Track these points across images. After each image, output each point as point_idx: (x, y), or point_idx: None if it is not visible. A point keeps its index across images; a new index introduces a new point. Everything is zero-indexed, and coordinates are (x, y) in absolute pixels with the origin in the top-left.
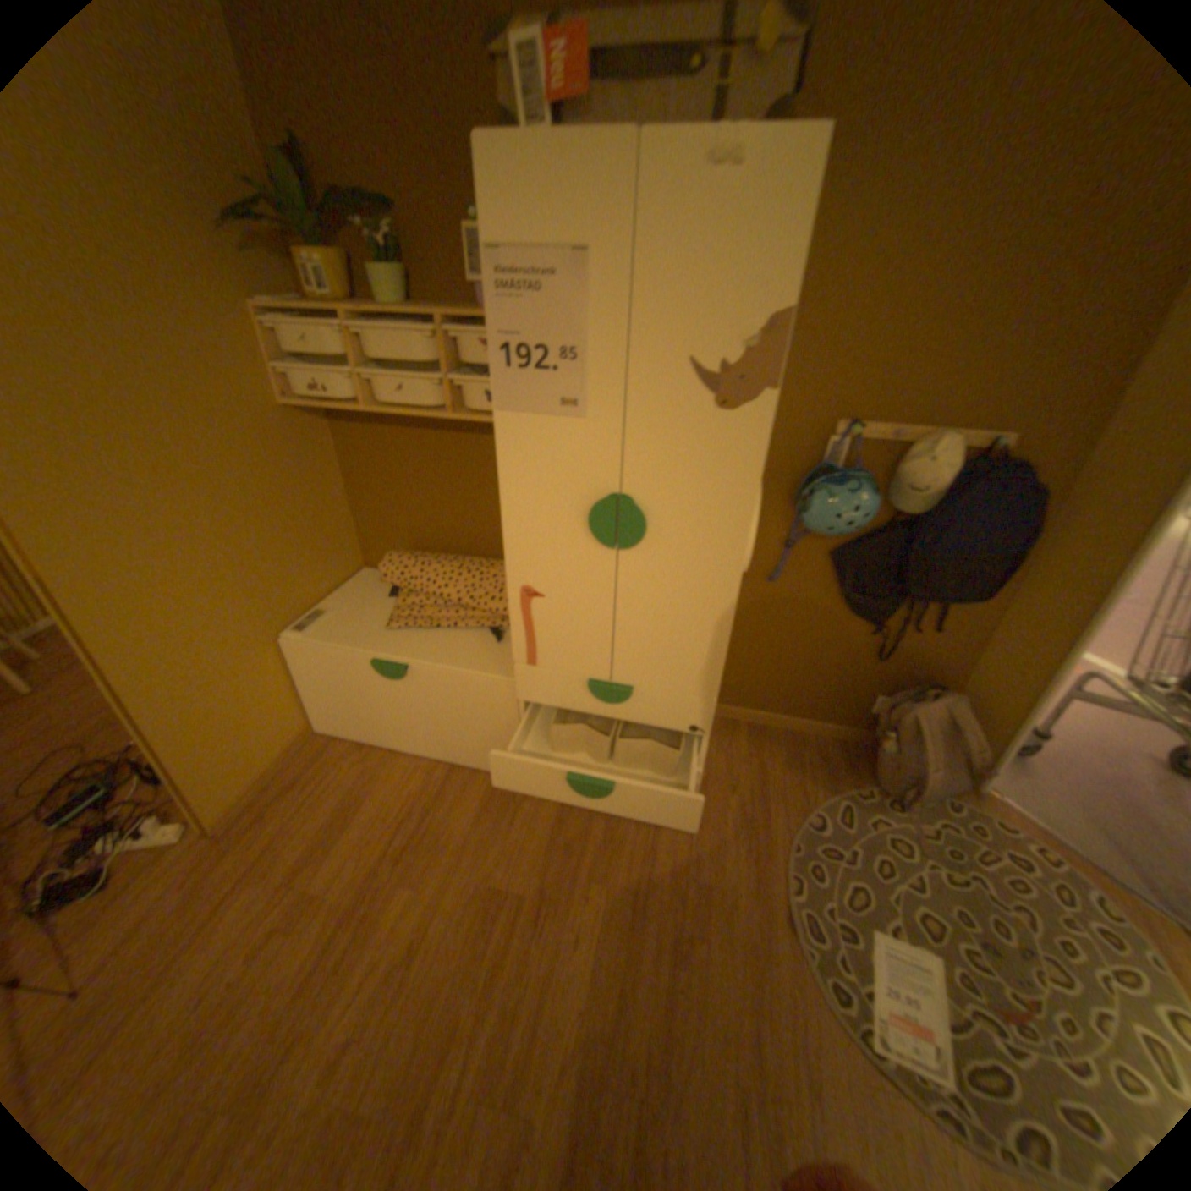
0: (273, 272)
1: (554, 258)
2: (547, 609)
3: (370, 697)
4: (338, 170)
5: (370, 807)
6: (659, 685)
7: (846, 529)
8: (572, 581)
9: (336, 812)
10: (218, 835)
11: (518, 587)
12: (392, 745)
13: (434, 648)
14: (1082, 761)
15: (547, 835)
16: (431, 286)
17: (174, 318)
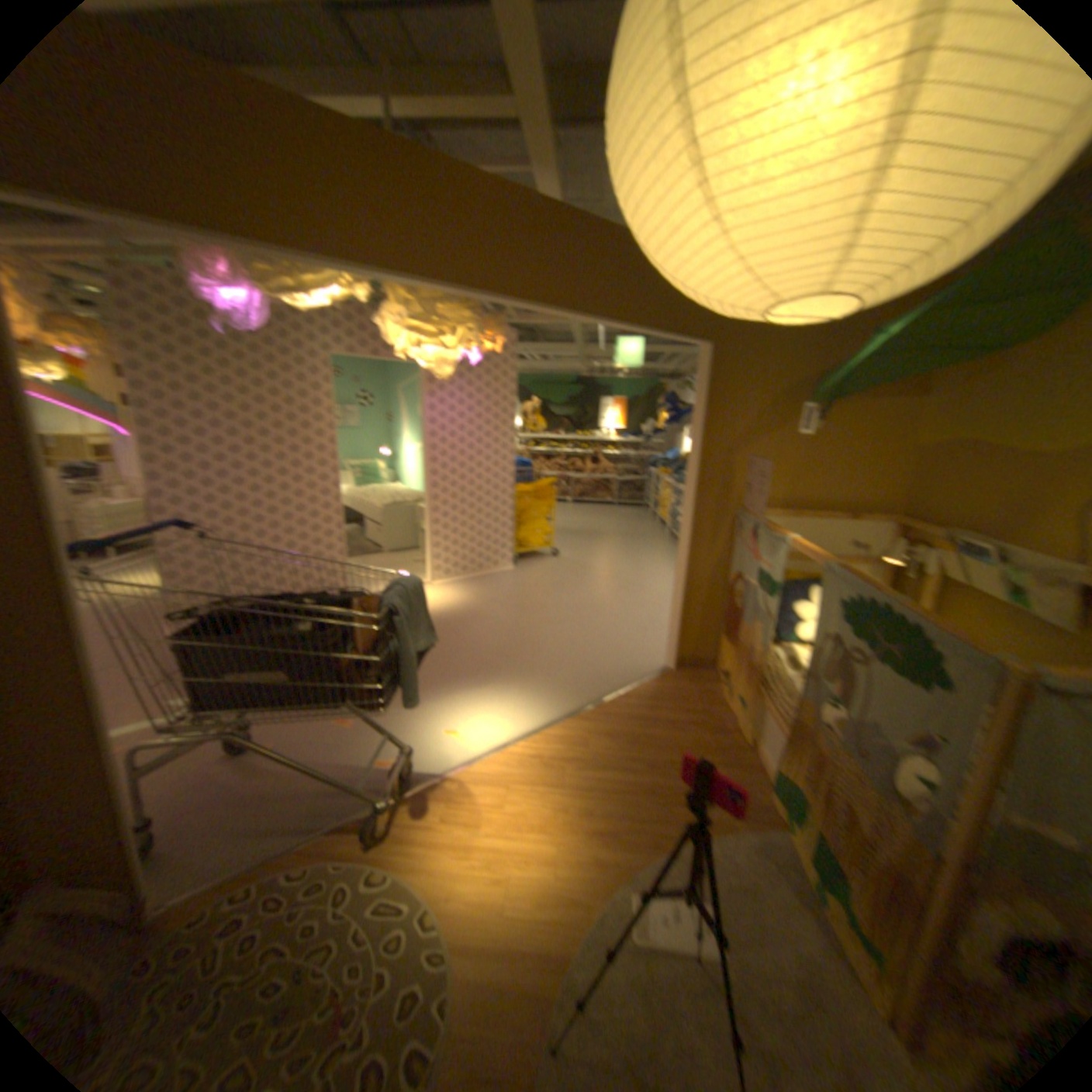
0: None
1: None
2: None
3: None
4: None
5: None
6: None
7: None
8: None
9: None
10: None
11: None
12: None
13: None
14: (184, 811)
15: None
16: None
17: None
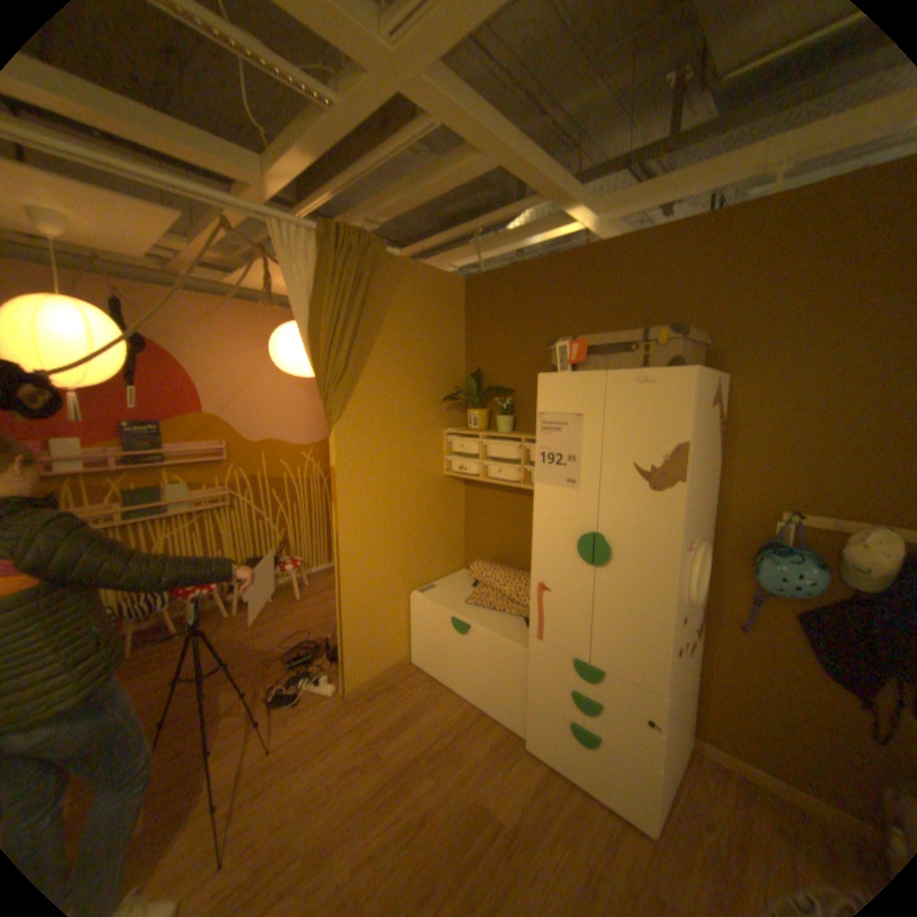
0: (457, 419)
1: (567, 419)
2: (552, 600)
3: (445, 644)
4: (493, 380)
5: (426, 720)
6: (623, 676)
7: (797, 593)
8: (567, 584)
9: (408, 714)
10: (348, 702)
11: (539, 586)
12: (450, 685)
13: (487, 621)
14: None
15: (533, 790)
16: (524, 425)
17: (414, 437)
